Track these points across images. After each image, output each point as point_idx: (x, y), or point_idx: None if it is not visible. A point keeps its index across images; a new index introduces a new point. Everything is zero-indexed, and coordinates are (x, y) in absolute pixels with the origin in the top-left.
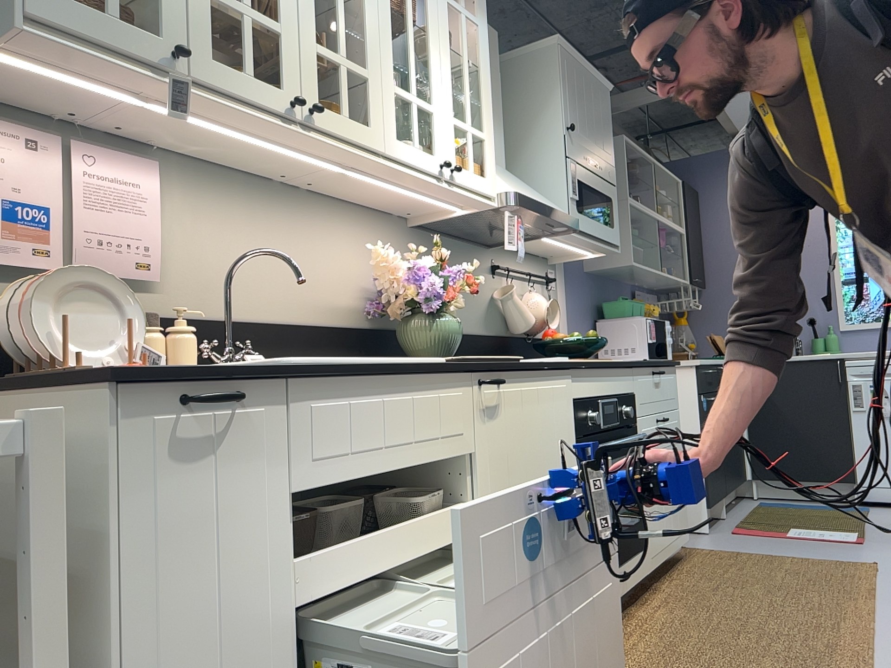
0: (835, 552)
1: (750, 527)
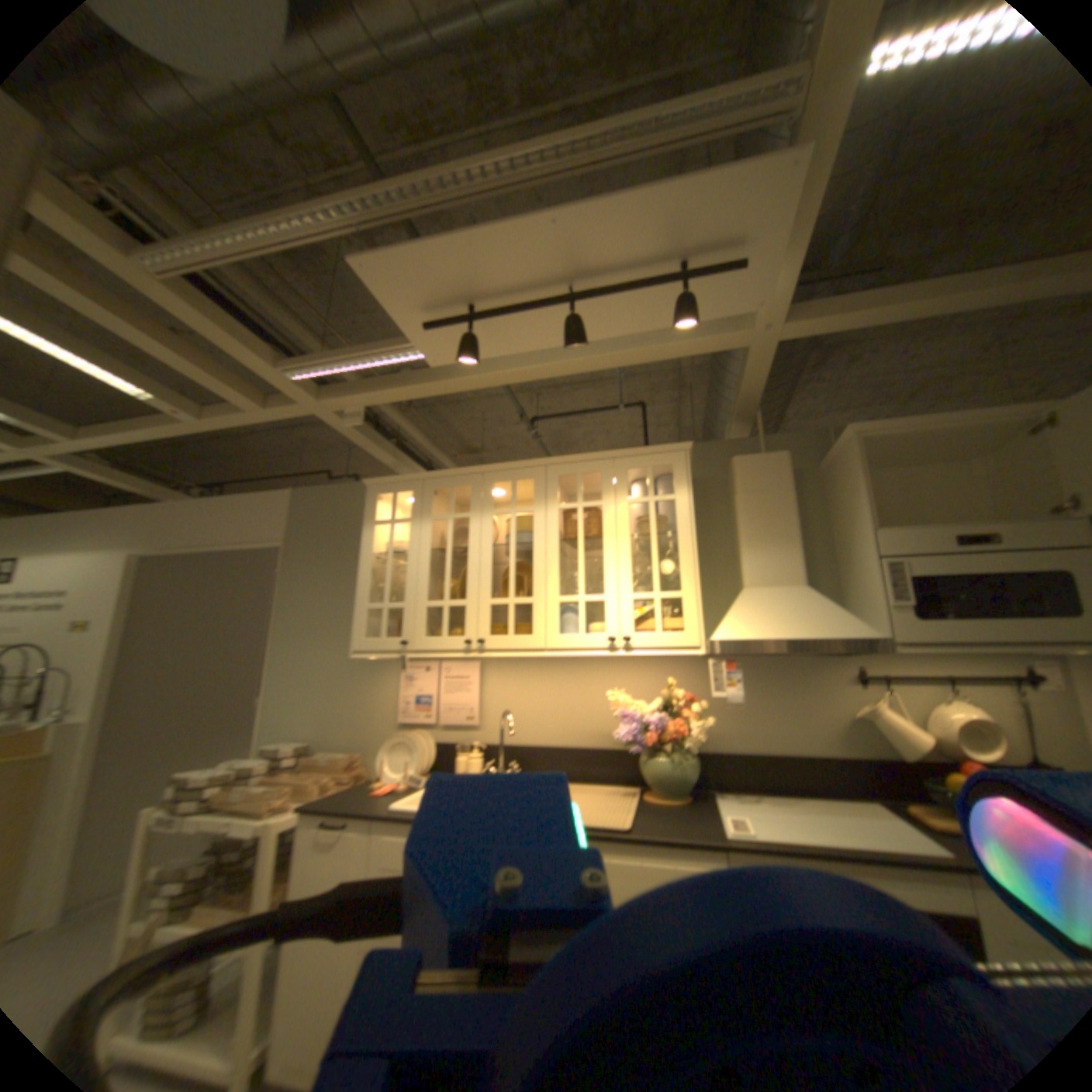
0: None
1: None
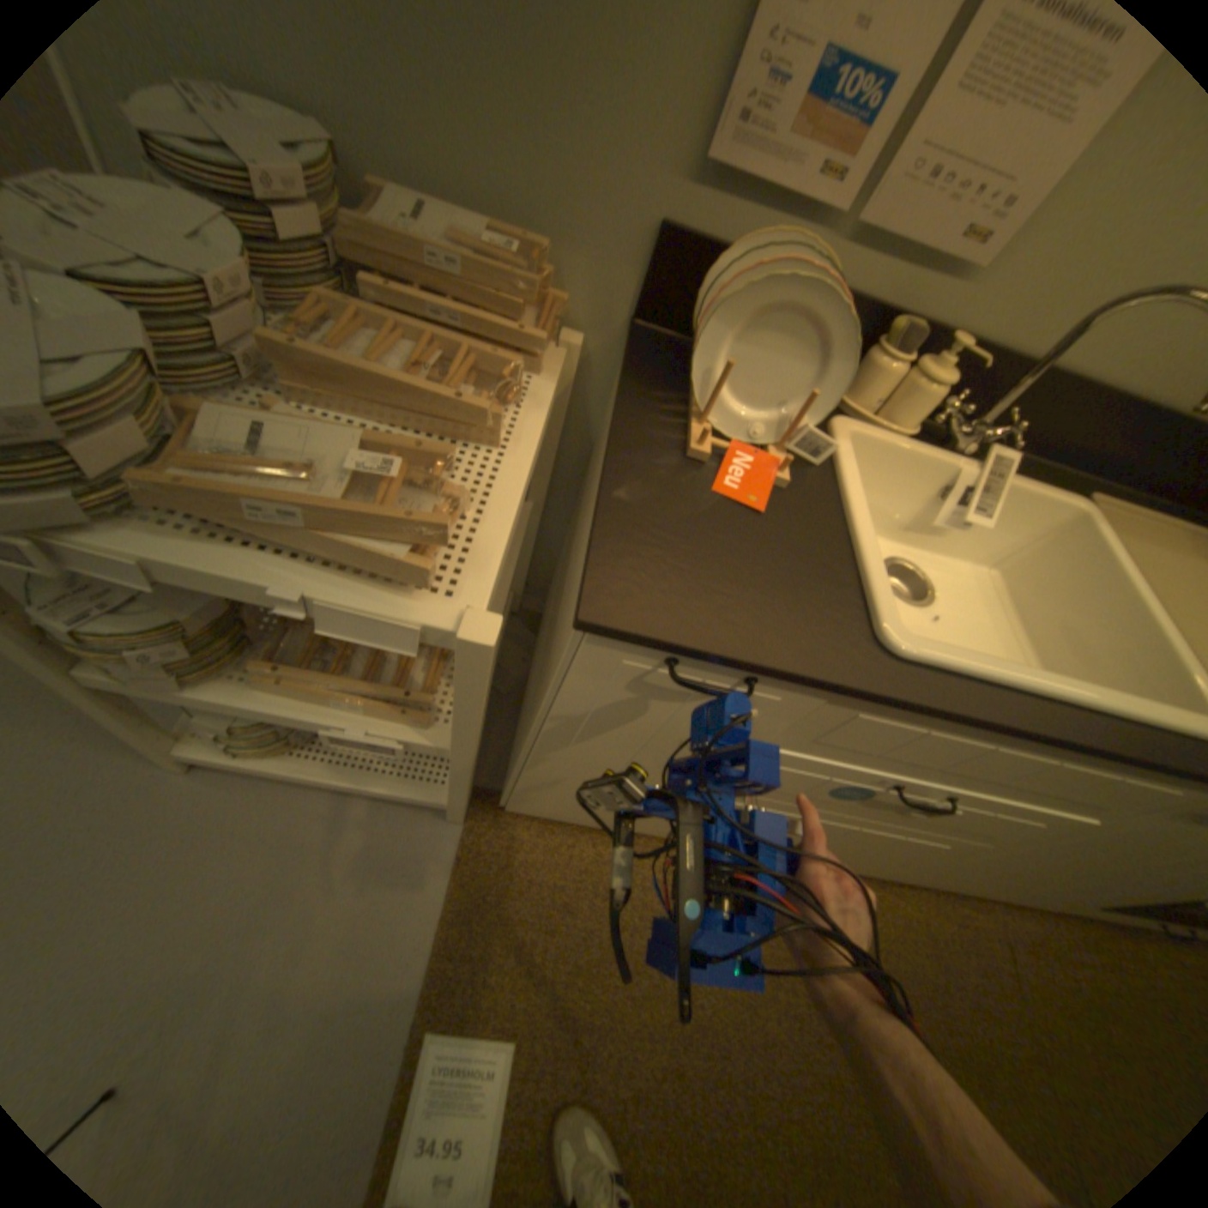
0: None
1: None
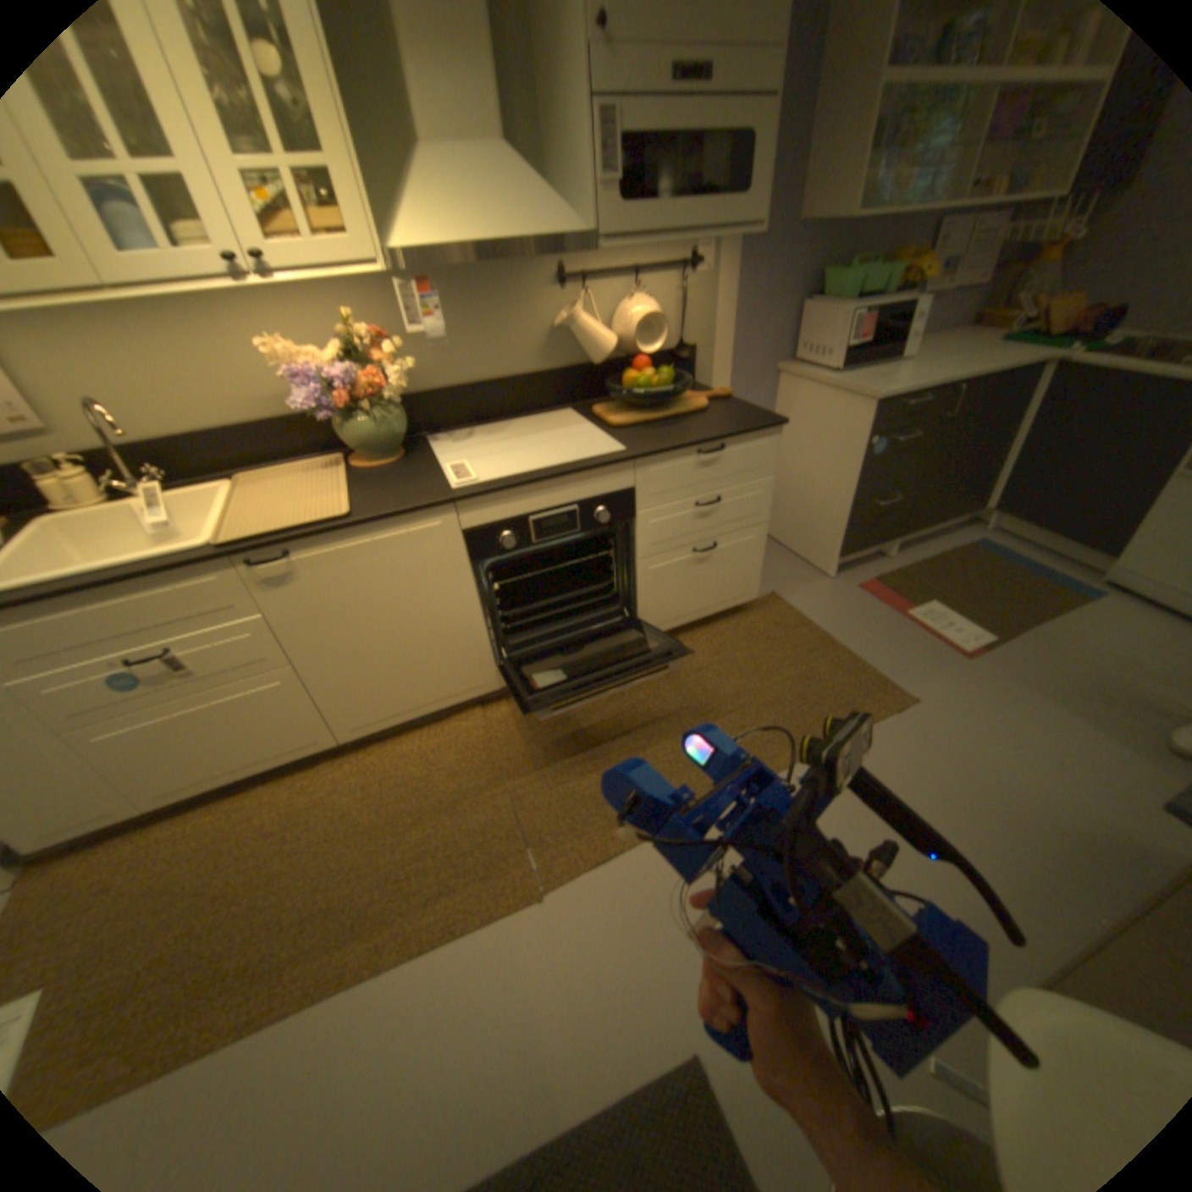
0: (910, 664)
1: (890, 585)
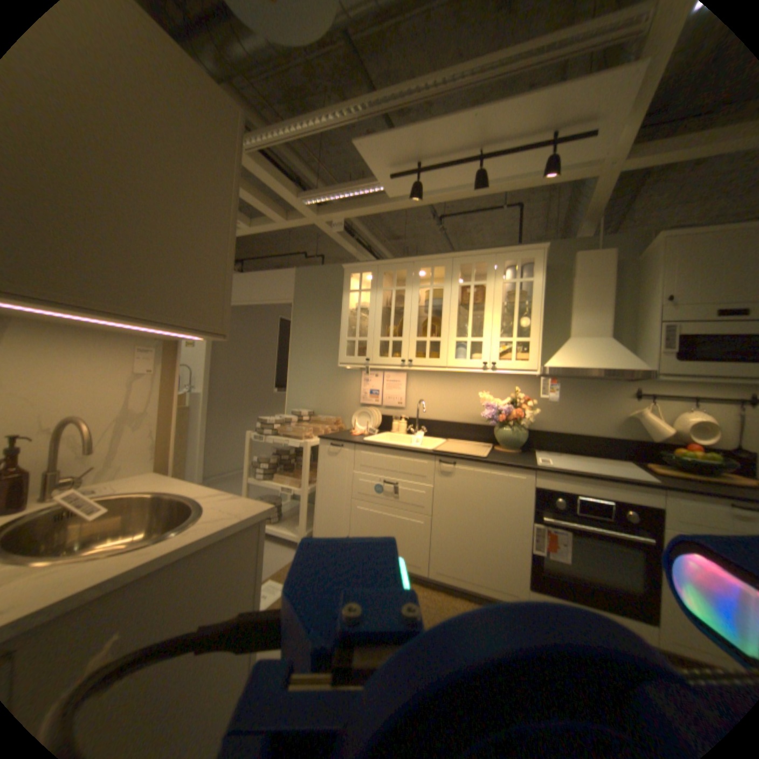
0: None
1: None
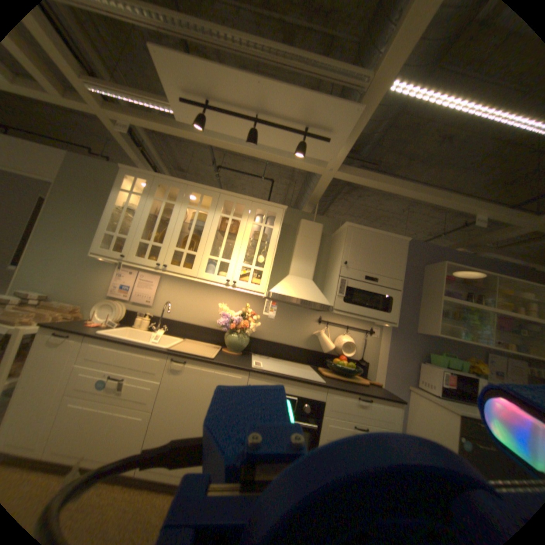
0: None
1: None
